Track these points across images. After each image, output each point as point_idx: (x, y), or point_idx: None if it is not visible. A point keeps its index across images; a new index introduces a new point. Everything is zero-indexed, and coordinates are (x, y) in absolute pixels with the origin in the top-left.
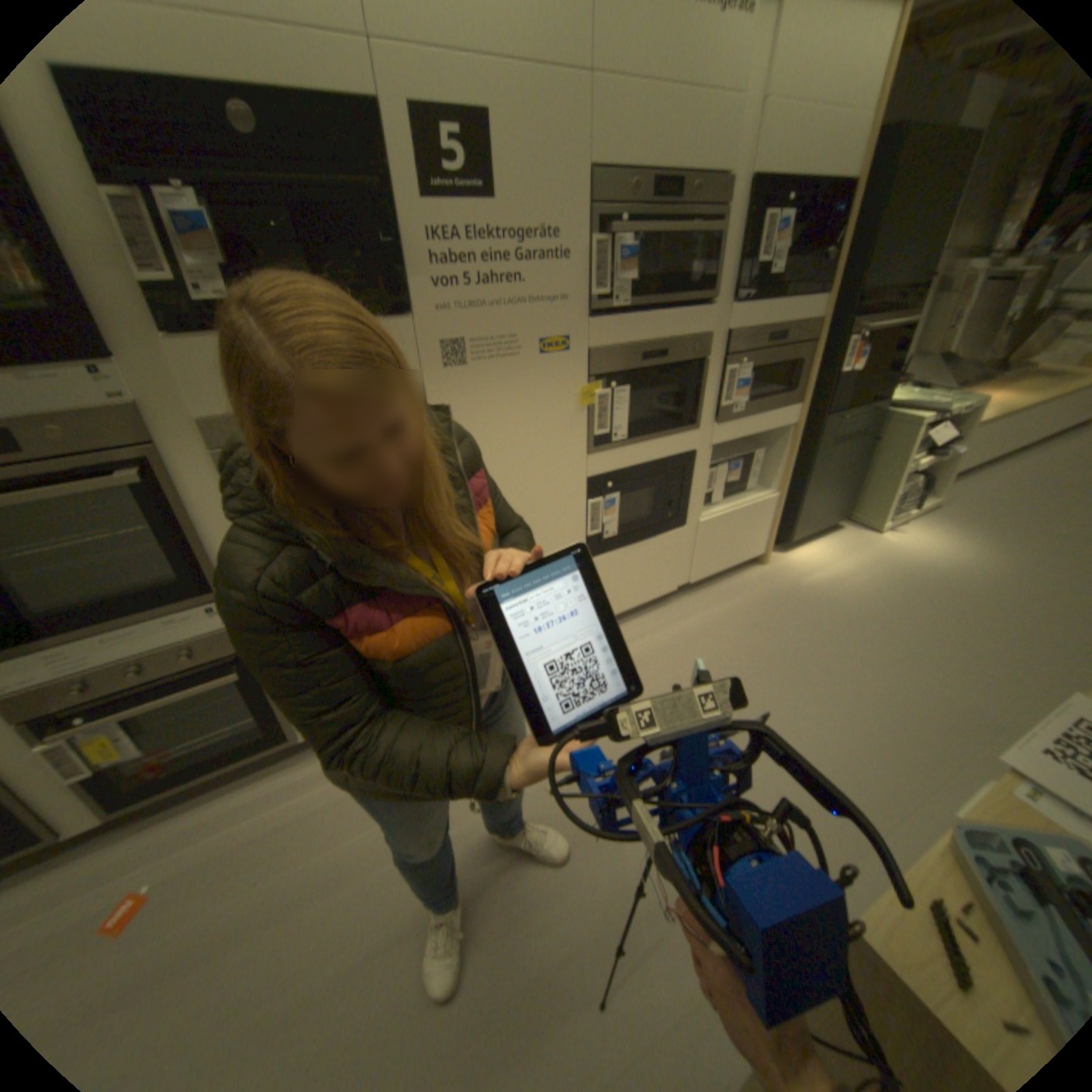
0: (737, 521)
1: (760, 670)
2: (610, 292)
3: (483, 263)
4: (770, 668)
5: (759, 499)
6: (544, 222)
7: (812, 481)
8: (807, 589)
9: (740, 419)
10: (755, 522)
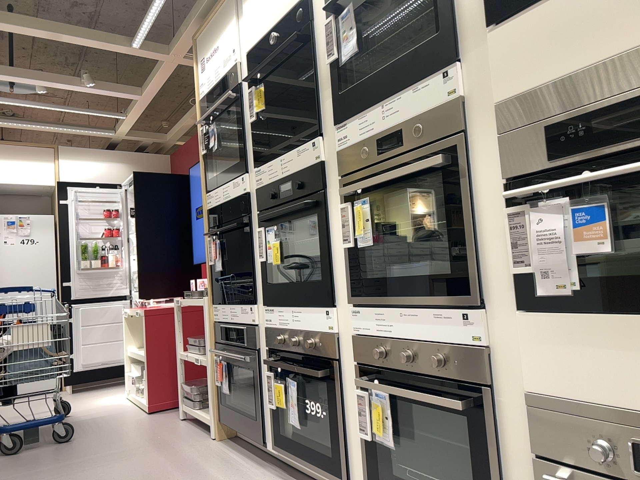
0: None
1: None
2: None
3: None
4: None
5: None
6: None
7: None
8: None
9: None
10: None
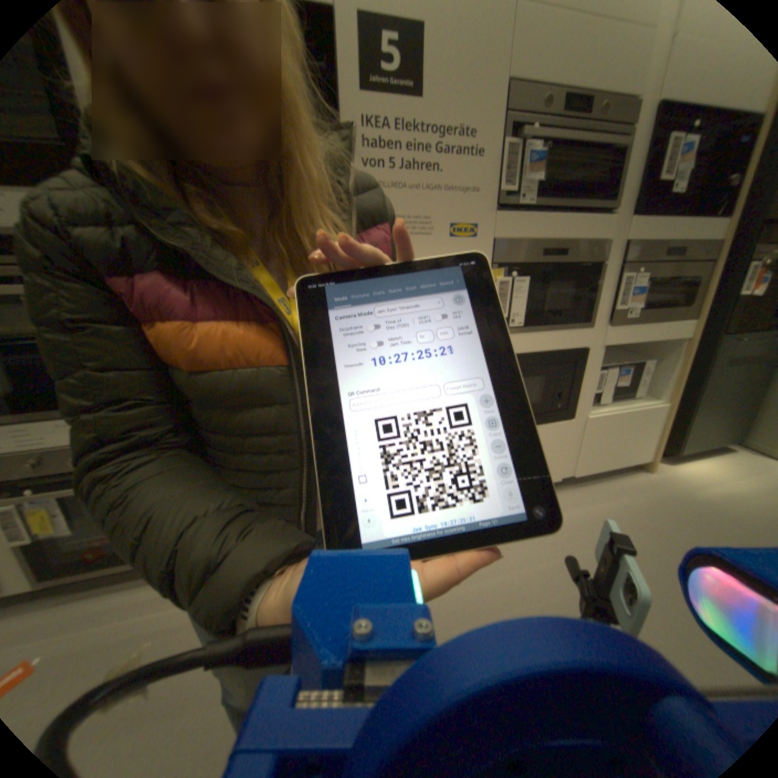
0: (628, 423)
1: (656, 575)
2: (518, 187)
3: (407, 148)
4: (667, 576)
5: (650, 405)
6: (464, 119)
7: (707, 396)
8: (704, 501)
9: (635, 323)
10: (646, 427)
